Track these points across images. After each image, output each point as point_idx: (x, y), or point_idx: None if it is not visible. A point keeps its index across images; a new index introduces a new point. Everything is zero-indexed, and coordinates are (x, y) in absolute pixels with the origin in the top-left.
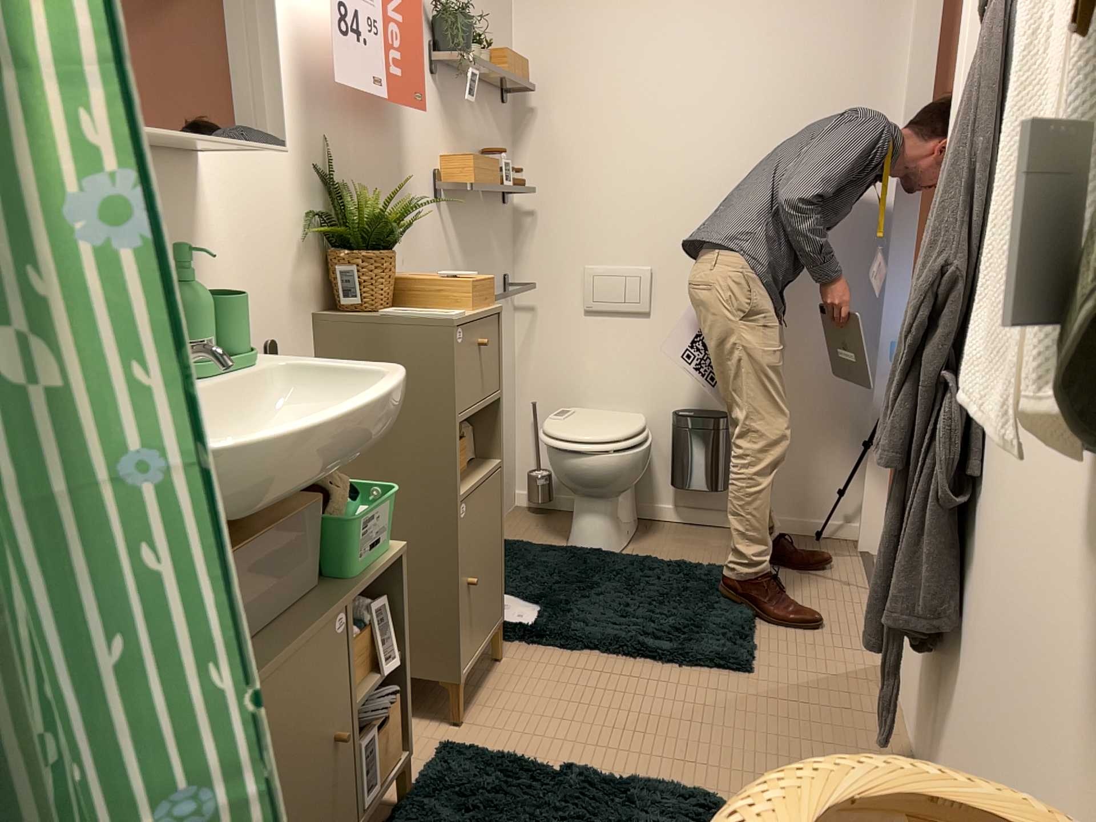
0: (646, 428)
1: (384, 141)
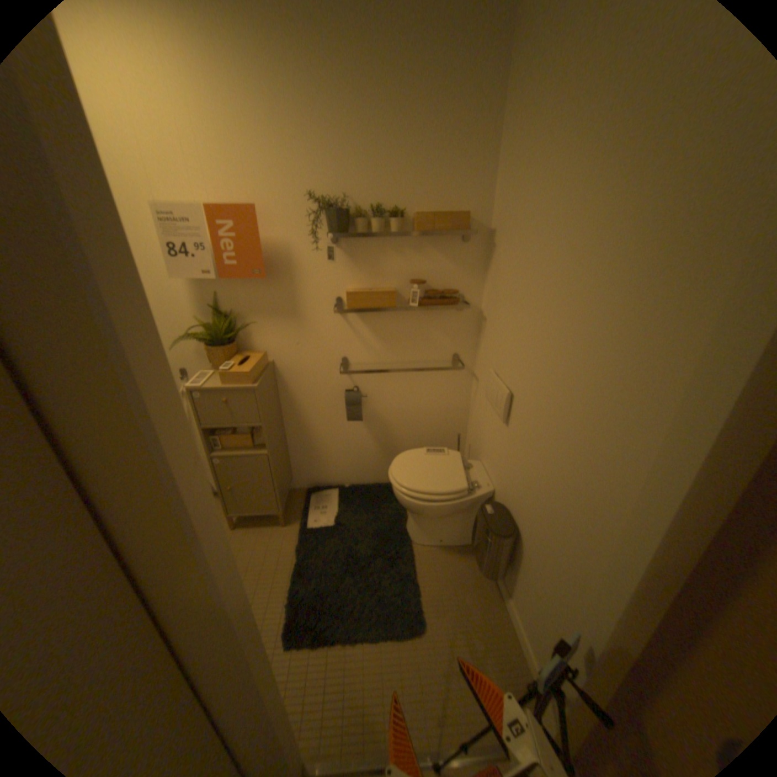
0: (441, 494)
1: (269, 286)
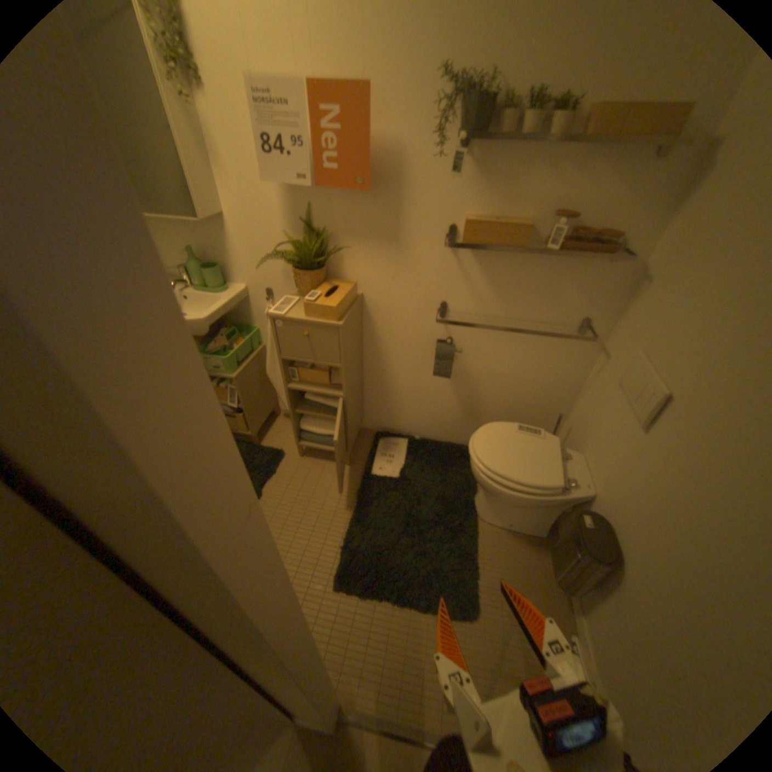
0: (530, 485)
1: (371, 200)
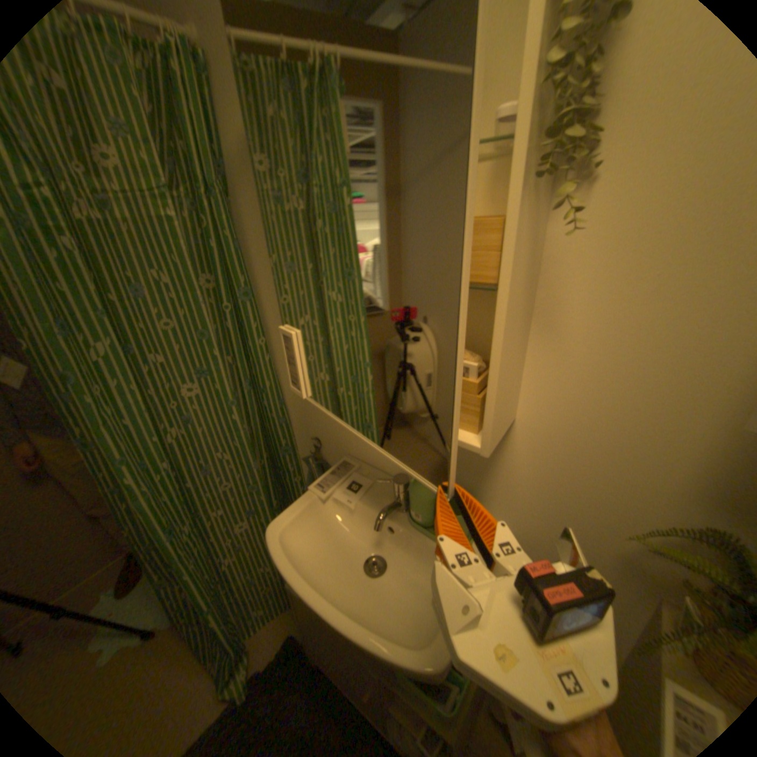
0: None
1: None
